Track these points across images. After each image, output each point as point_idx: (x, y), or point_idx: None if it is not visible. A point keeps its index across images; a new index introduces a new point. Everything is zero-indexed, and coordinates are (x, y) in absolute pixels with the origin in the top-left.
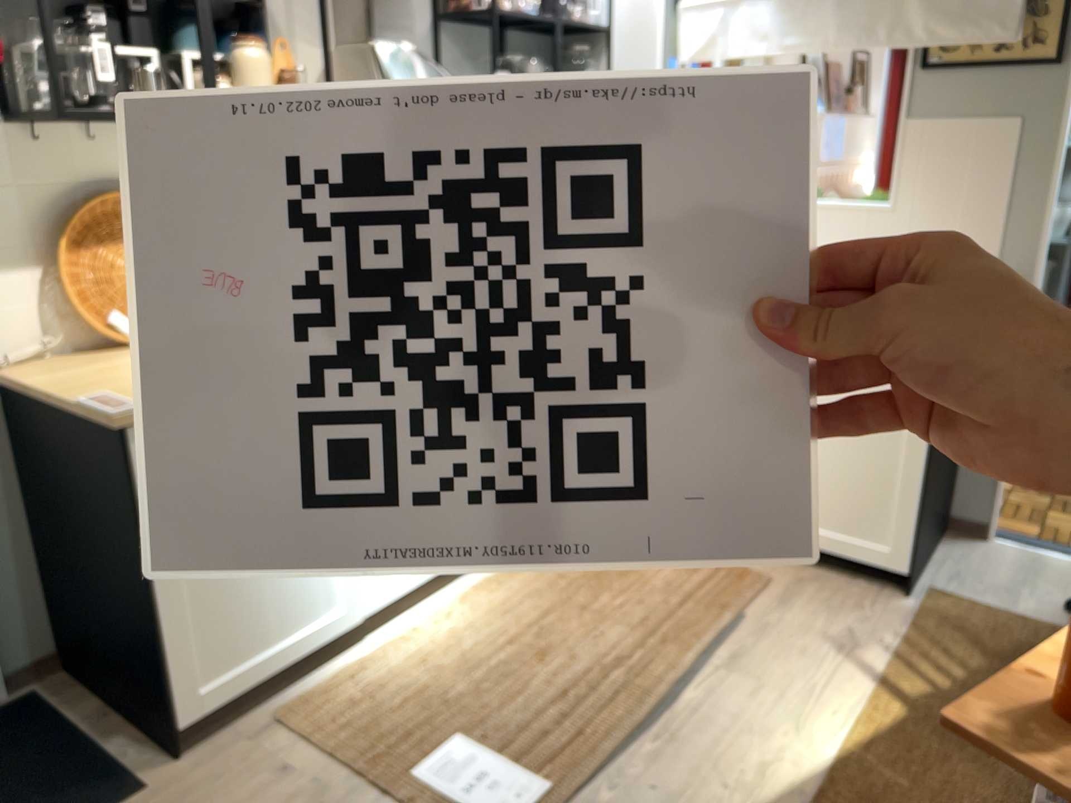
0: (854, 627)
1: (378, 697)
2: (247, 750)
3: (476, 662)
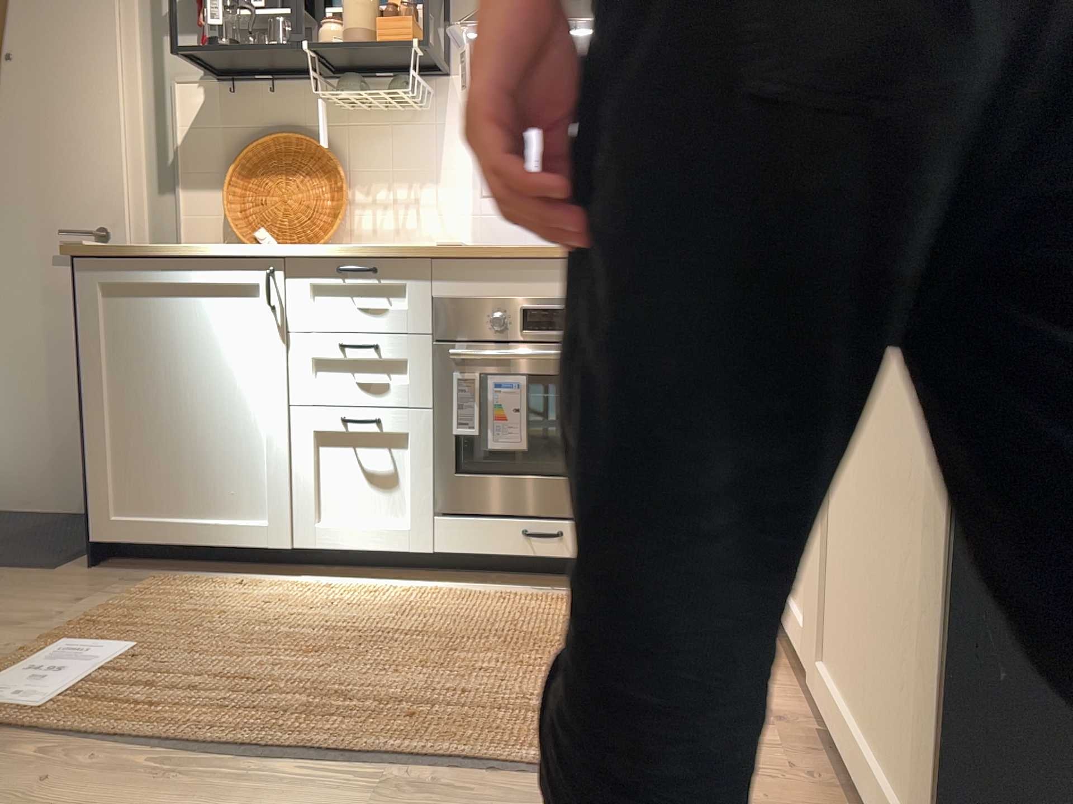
0: None
1: (196, 602)
2: (108, 583)
3: (284, 626)
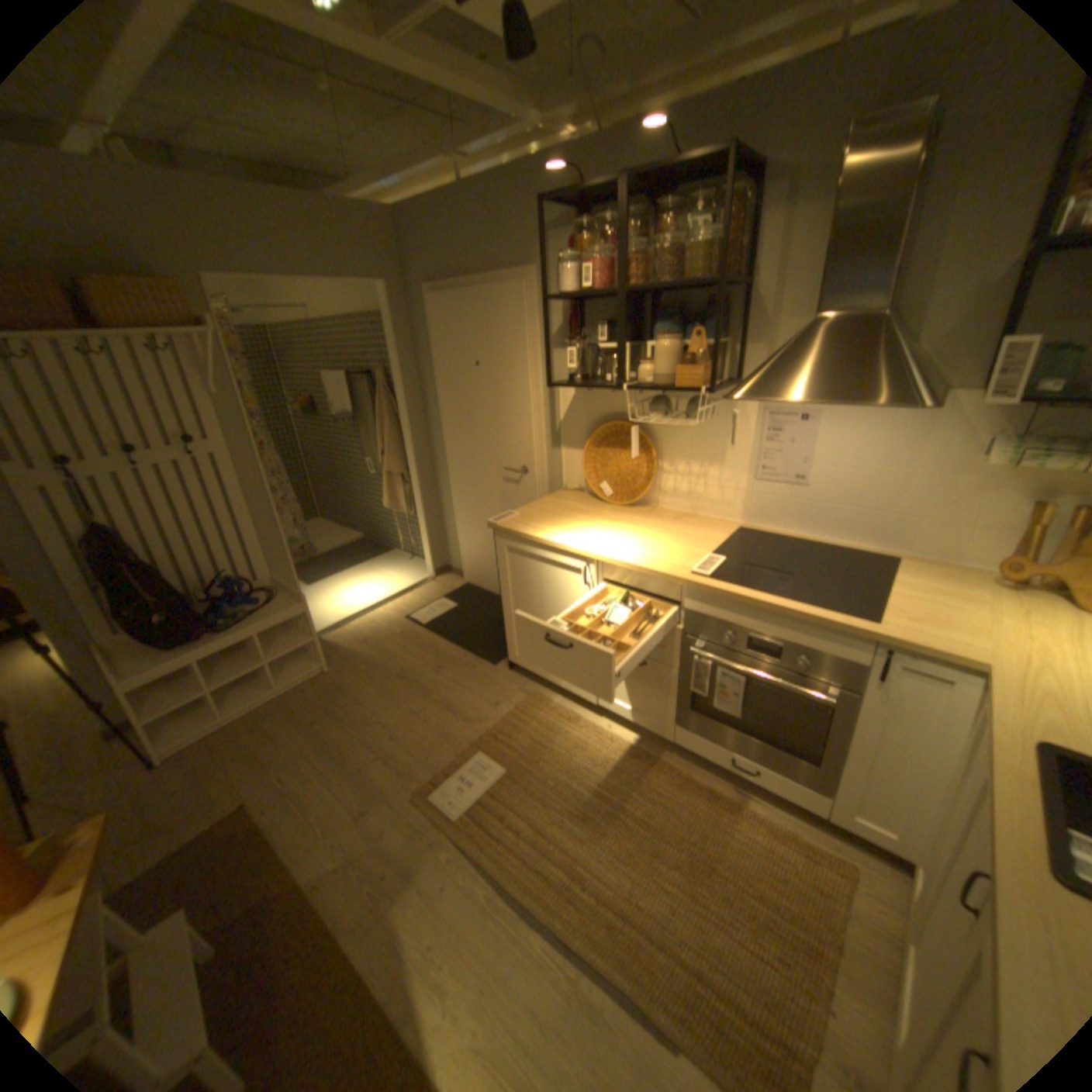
0: None
1: (543, 729)
2: (513, 689)
3: (577, 776)
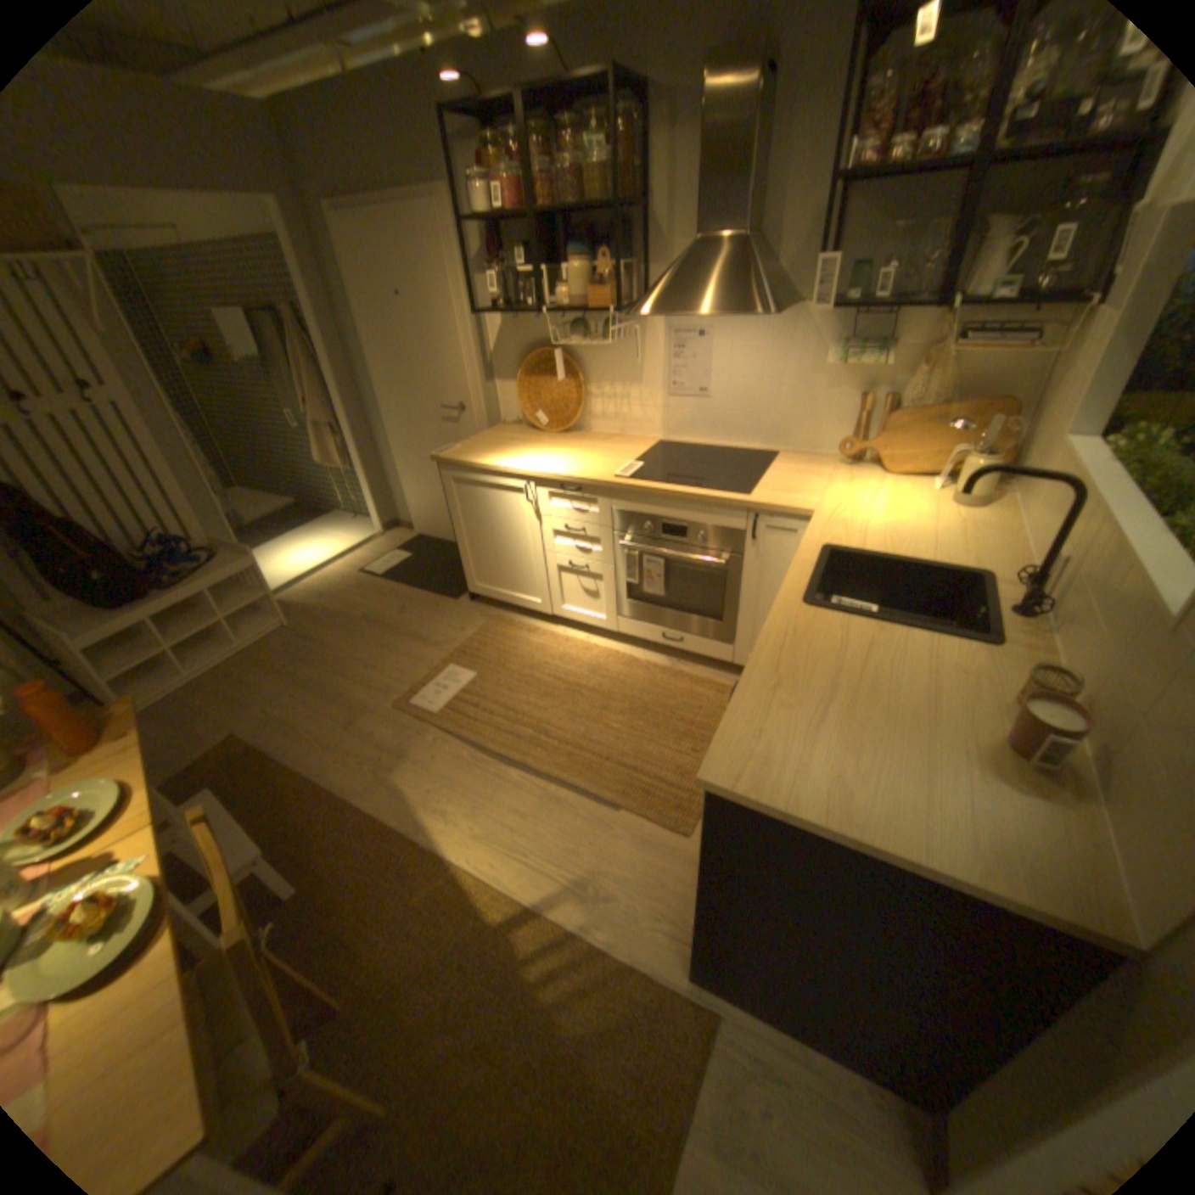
0: (617, 902)
1: (507, 641)
2: (476, 615)
3: (538, 668)
